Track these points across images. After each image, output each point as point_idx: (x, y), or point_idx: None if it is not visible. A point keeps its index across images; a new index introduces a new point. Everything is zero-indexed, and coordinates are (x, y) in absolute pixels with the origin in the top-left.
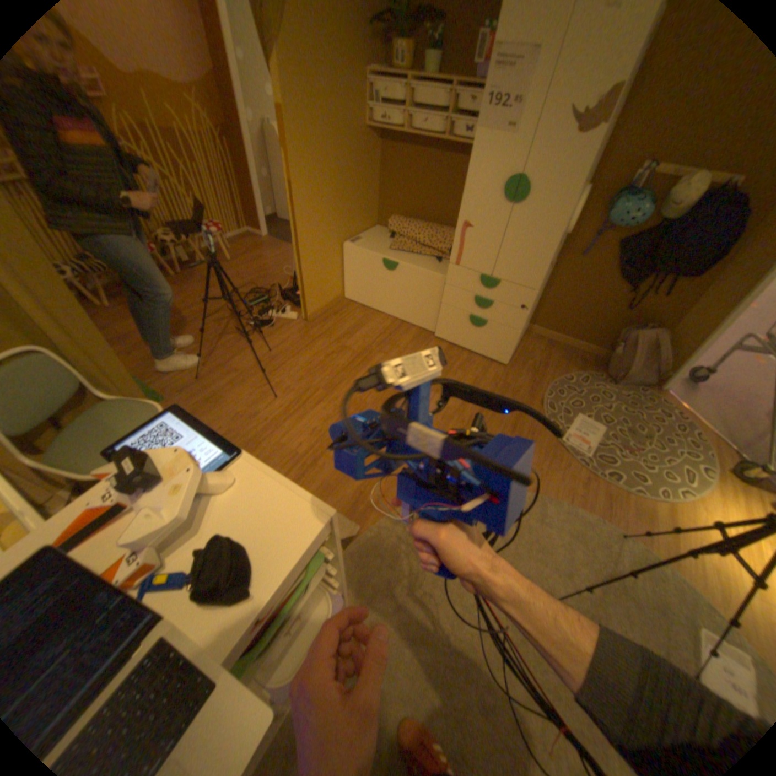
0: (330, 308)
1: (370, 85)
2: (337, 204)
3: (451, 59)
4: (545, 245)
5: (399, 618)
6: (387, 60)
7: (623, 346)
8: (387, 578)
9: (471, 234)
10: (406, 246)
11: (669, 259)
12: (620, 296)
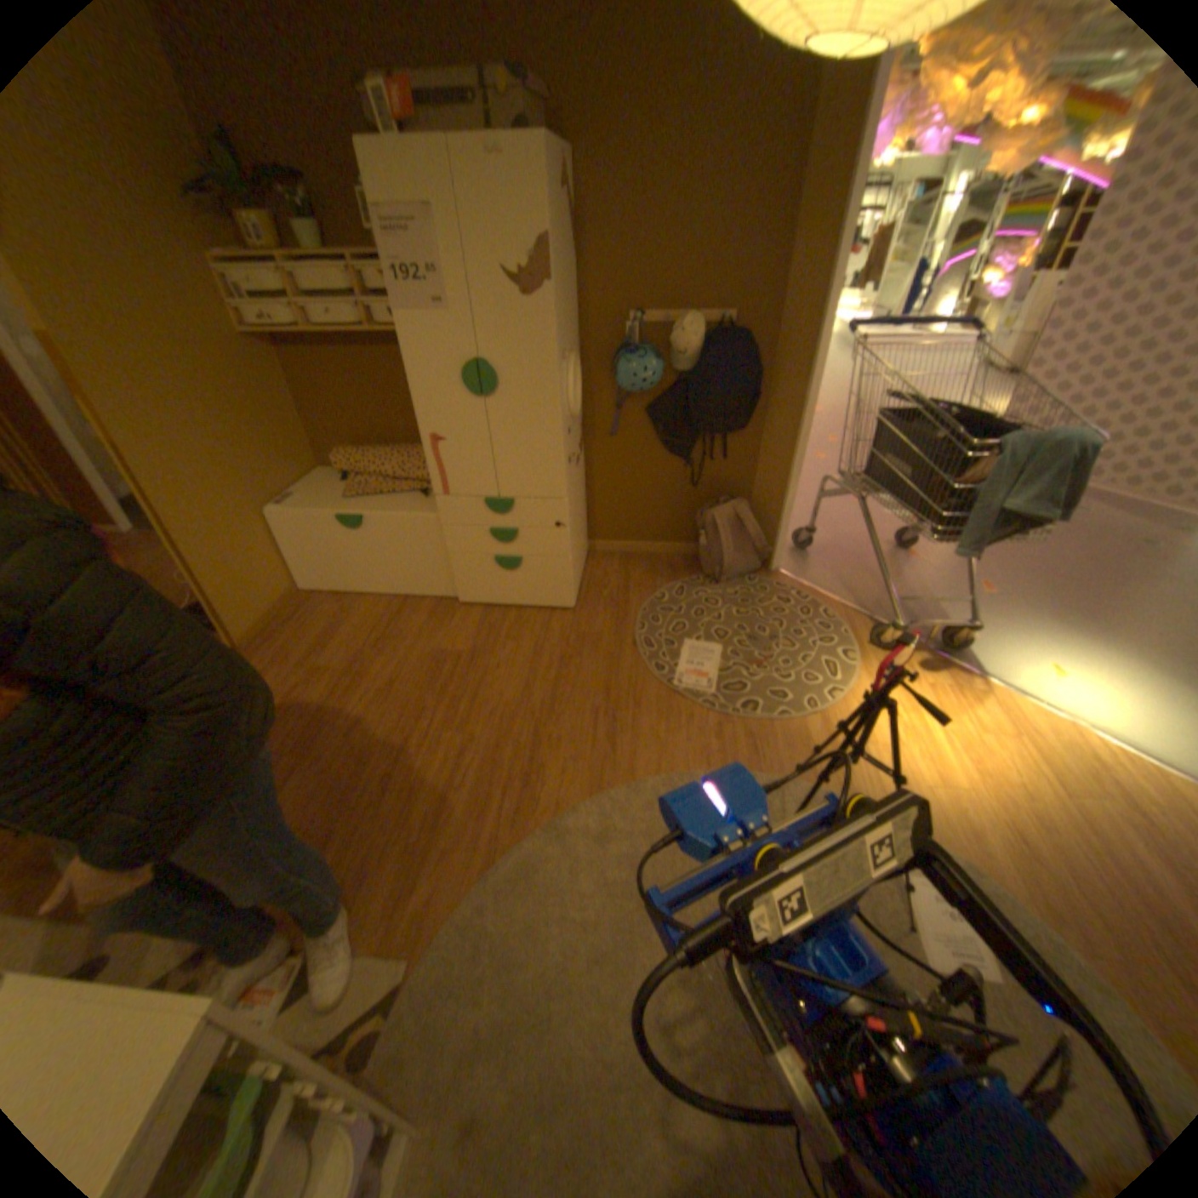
0: (275, 617)
1: (221, 278)
2: (225, 457)
3: (335, 230)
4: (547, 441)
5: (506, 1090)
6: (239, 241)
7: (703, 535)
8: (470, 1031)
9: (447, 451)
10: (369, 489)
11: (704, 419)
12: (675, 476)
